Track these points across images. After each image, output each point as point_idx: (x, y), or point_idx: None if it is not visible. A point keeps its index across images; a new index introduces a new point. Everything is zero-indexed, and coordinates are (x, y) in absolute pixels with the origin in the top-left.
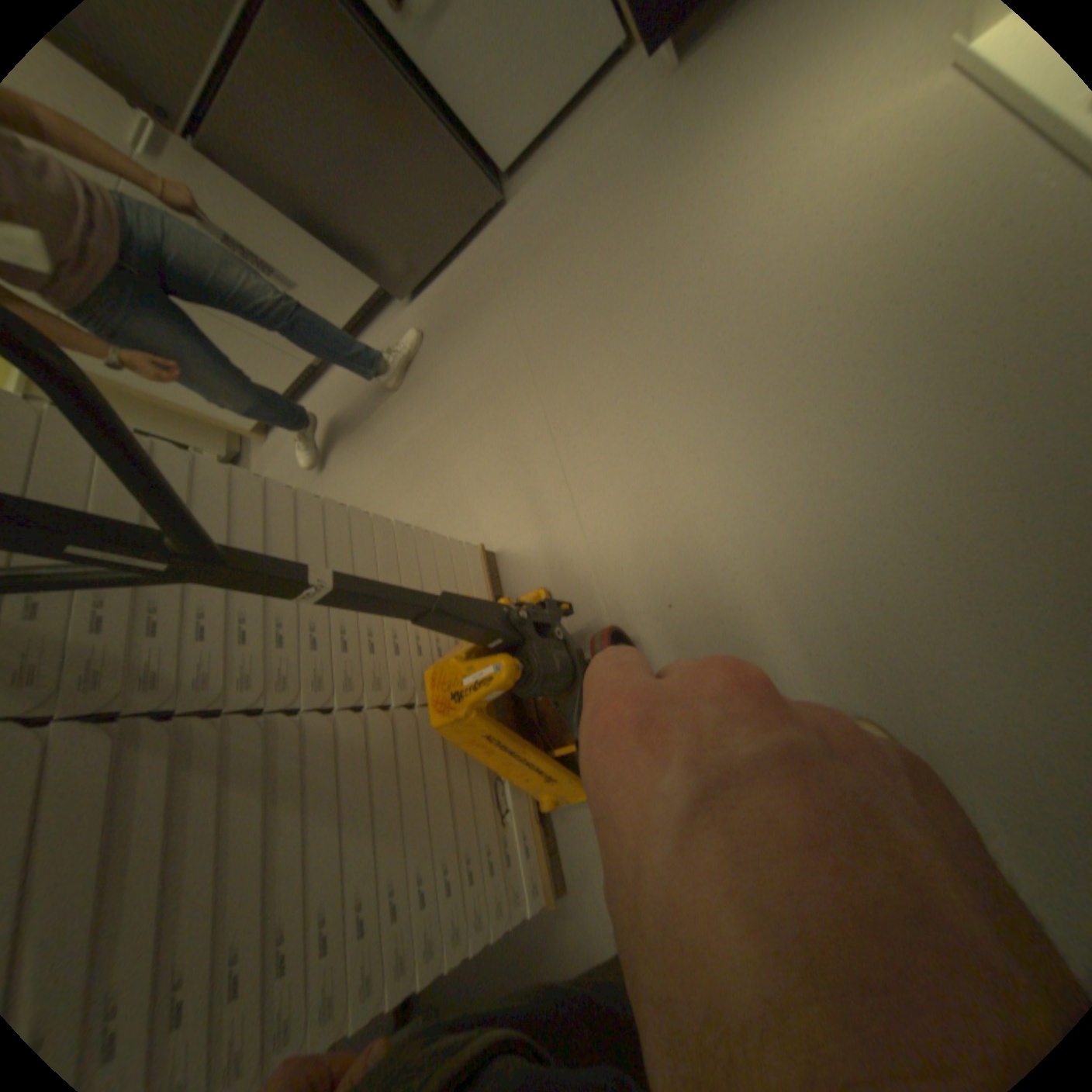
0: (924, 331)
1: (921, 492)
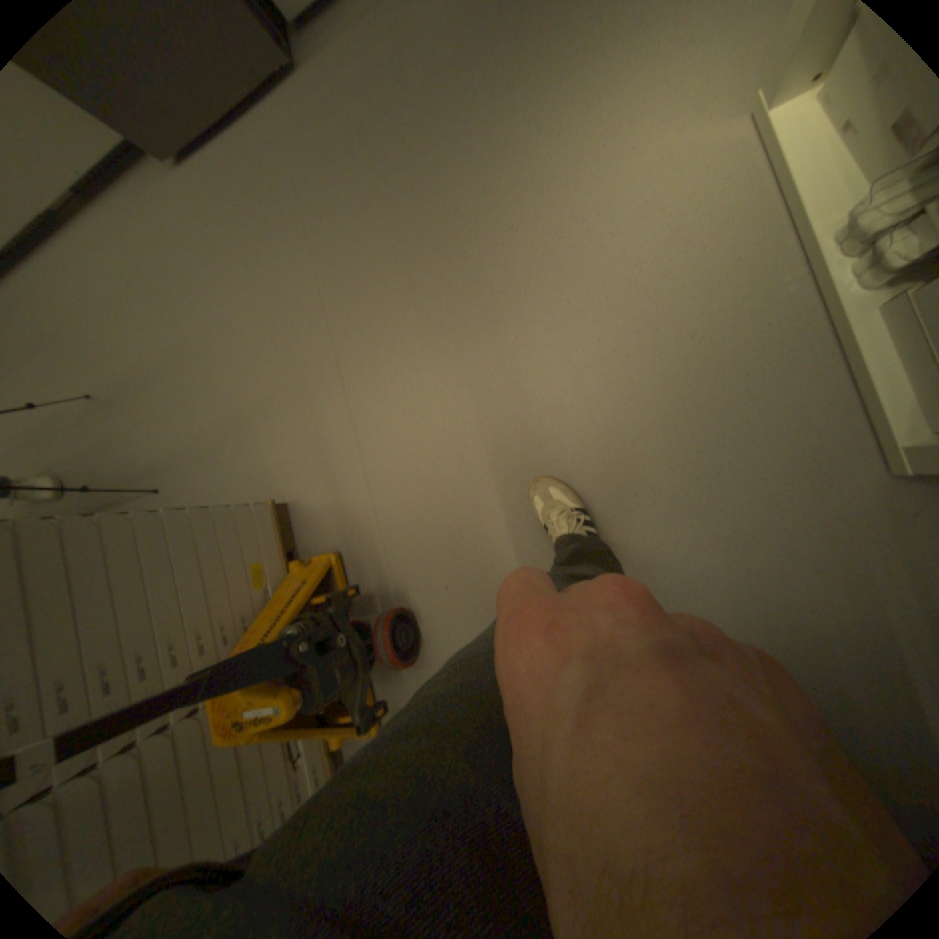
0: (674, 394)
1: (645, 536)
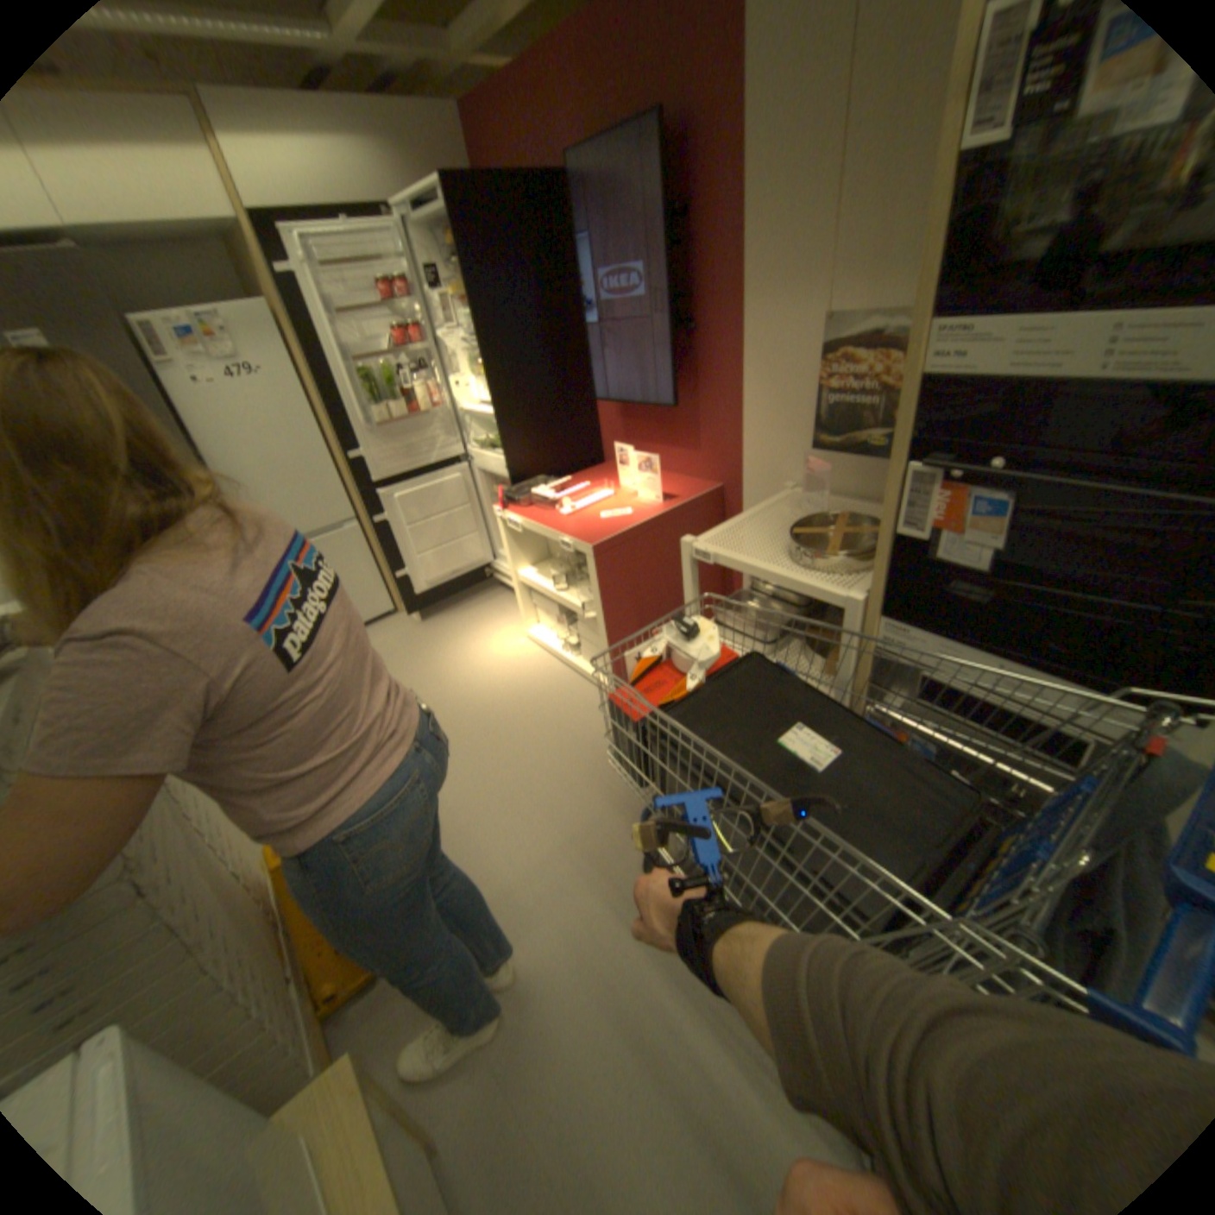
0: (530, 710)
1: (537, 760)
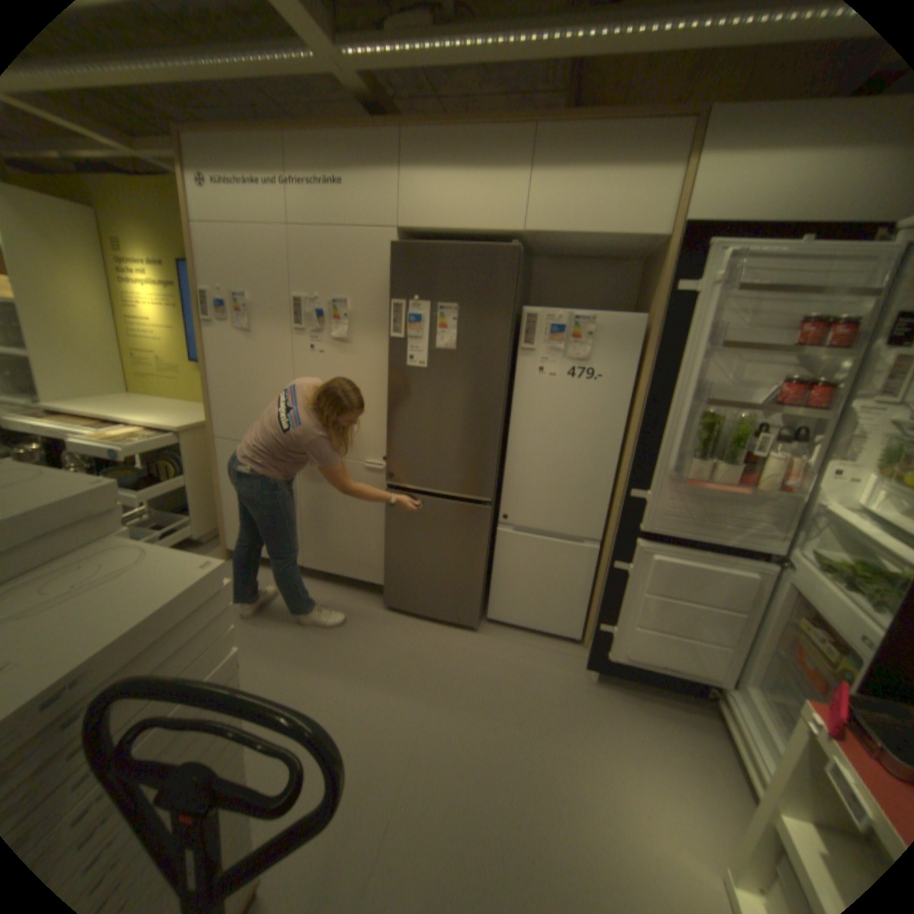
0: None
1: None
